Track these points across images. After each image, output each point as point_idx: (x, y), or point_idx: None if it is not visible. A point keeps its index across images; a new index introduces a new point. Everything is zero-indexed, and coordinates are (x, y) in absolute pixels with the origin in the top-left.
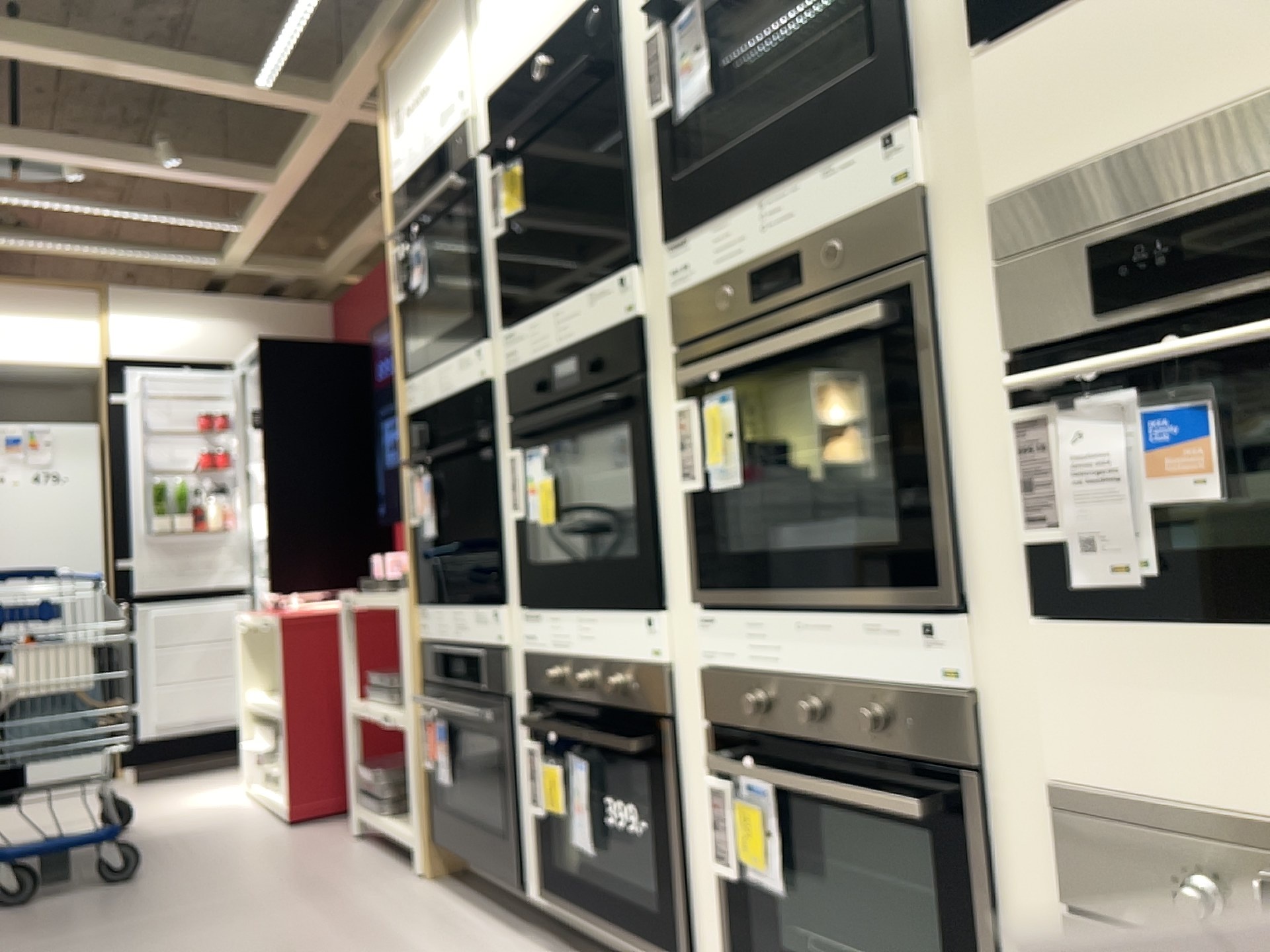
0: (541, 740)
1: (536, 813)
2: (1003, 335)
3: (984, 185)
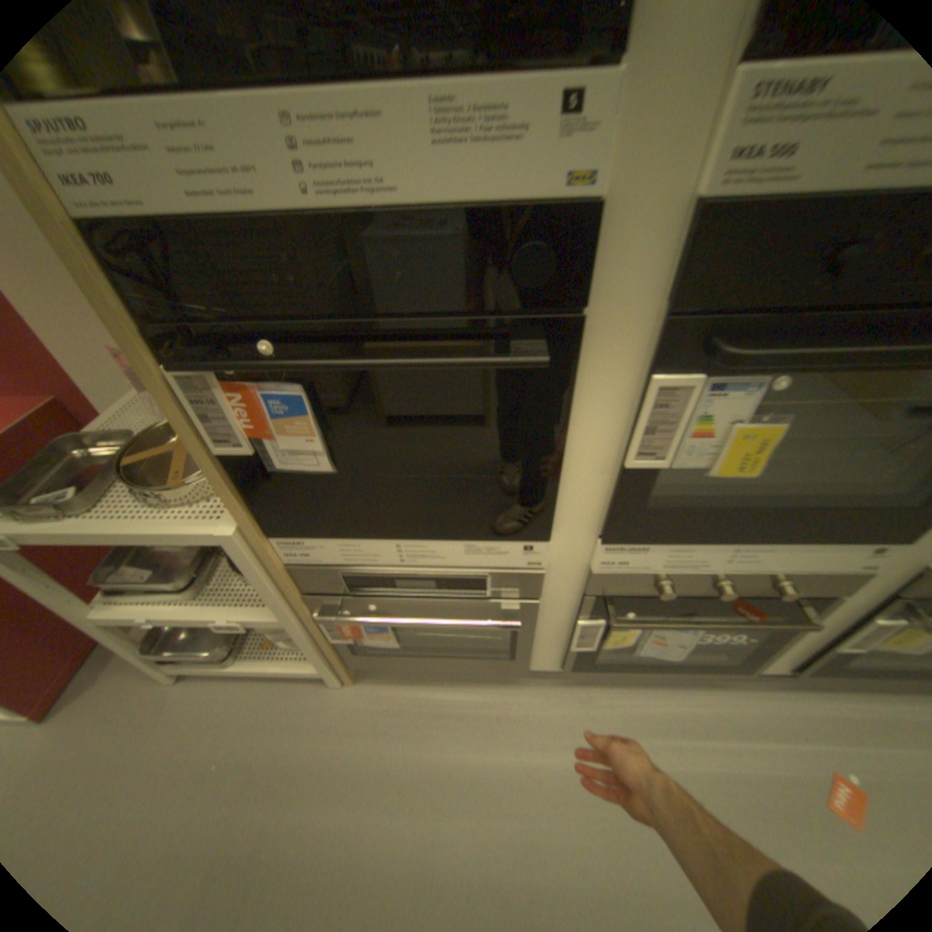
0: (605, 616)
1: (584, 650)
2: None
3: None
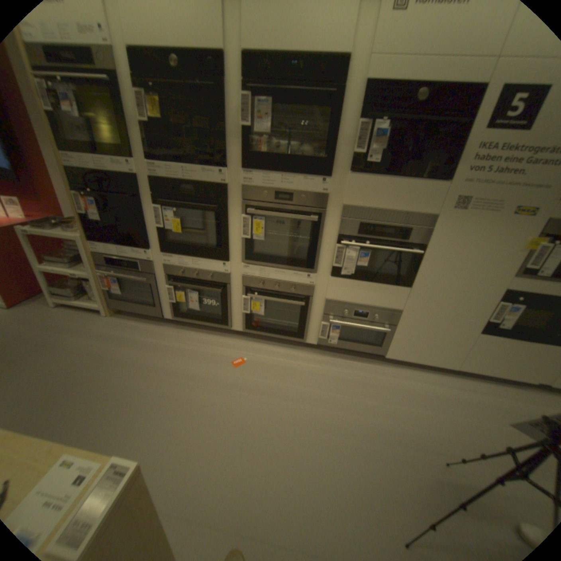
0: (173, 286)
1: (172, 303)
2: (338, 232)
3: (343, 203)
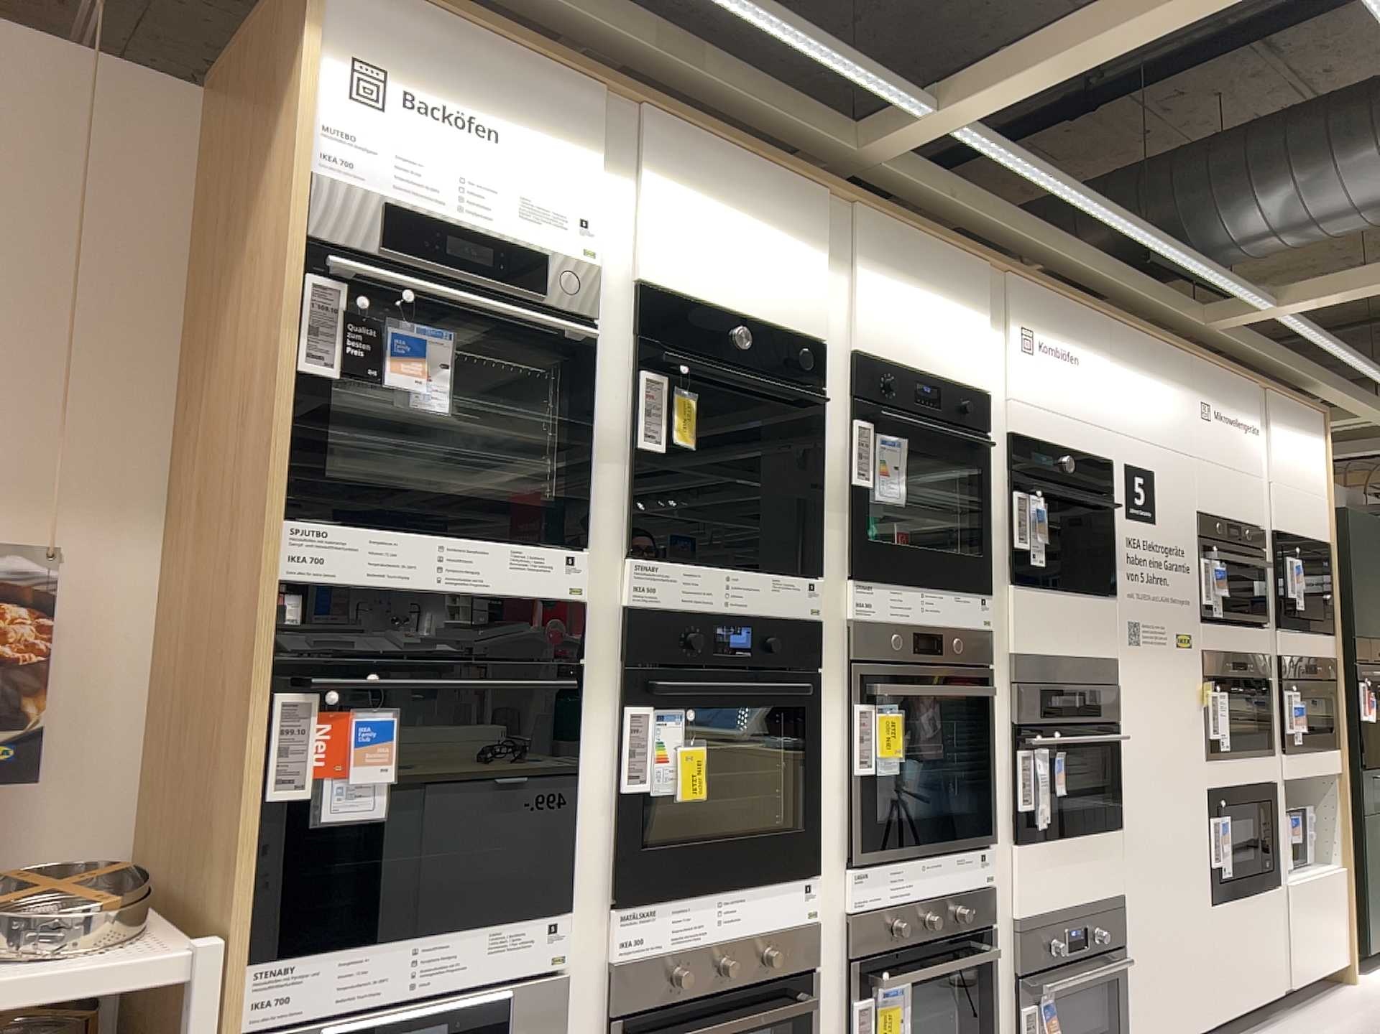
0: None
1: None
2: (1005, 708)
3: (1001, 641)
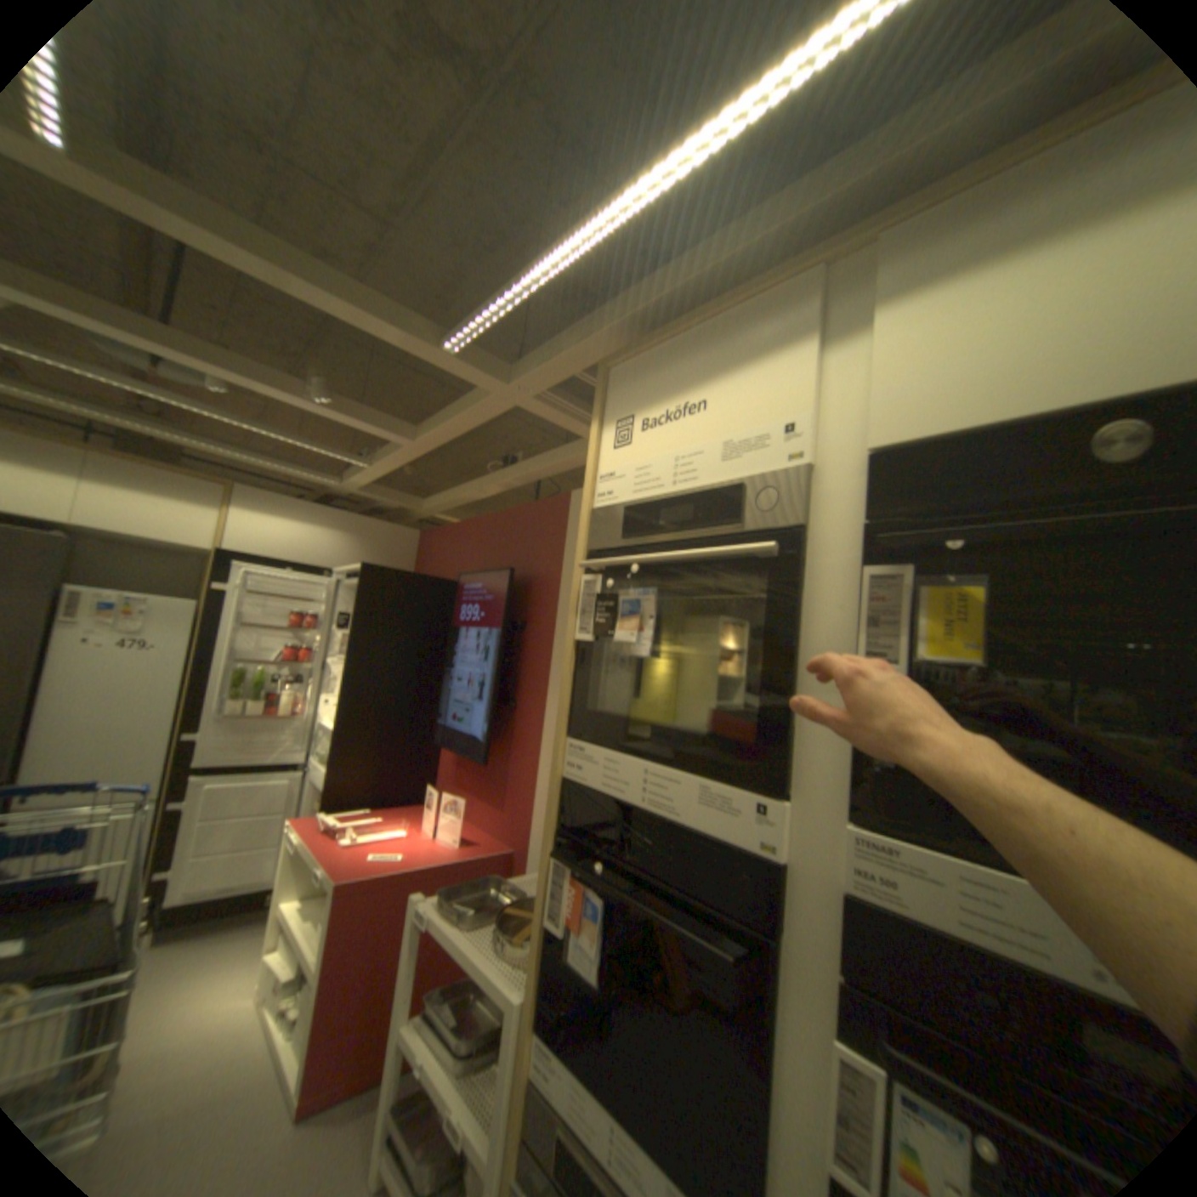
0: None
1: None
2: None
3: None
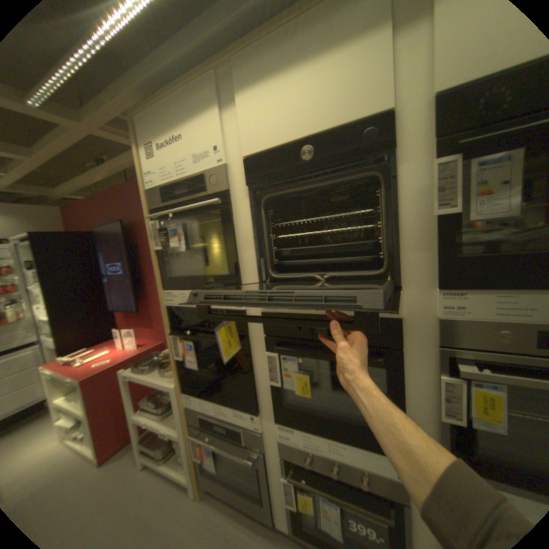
0: (293, 480)
1: (291, 508)
2: None
3: None
